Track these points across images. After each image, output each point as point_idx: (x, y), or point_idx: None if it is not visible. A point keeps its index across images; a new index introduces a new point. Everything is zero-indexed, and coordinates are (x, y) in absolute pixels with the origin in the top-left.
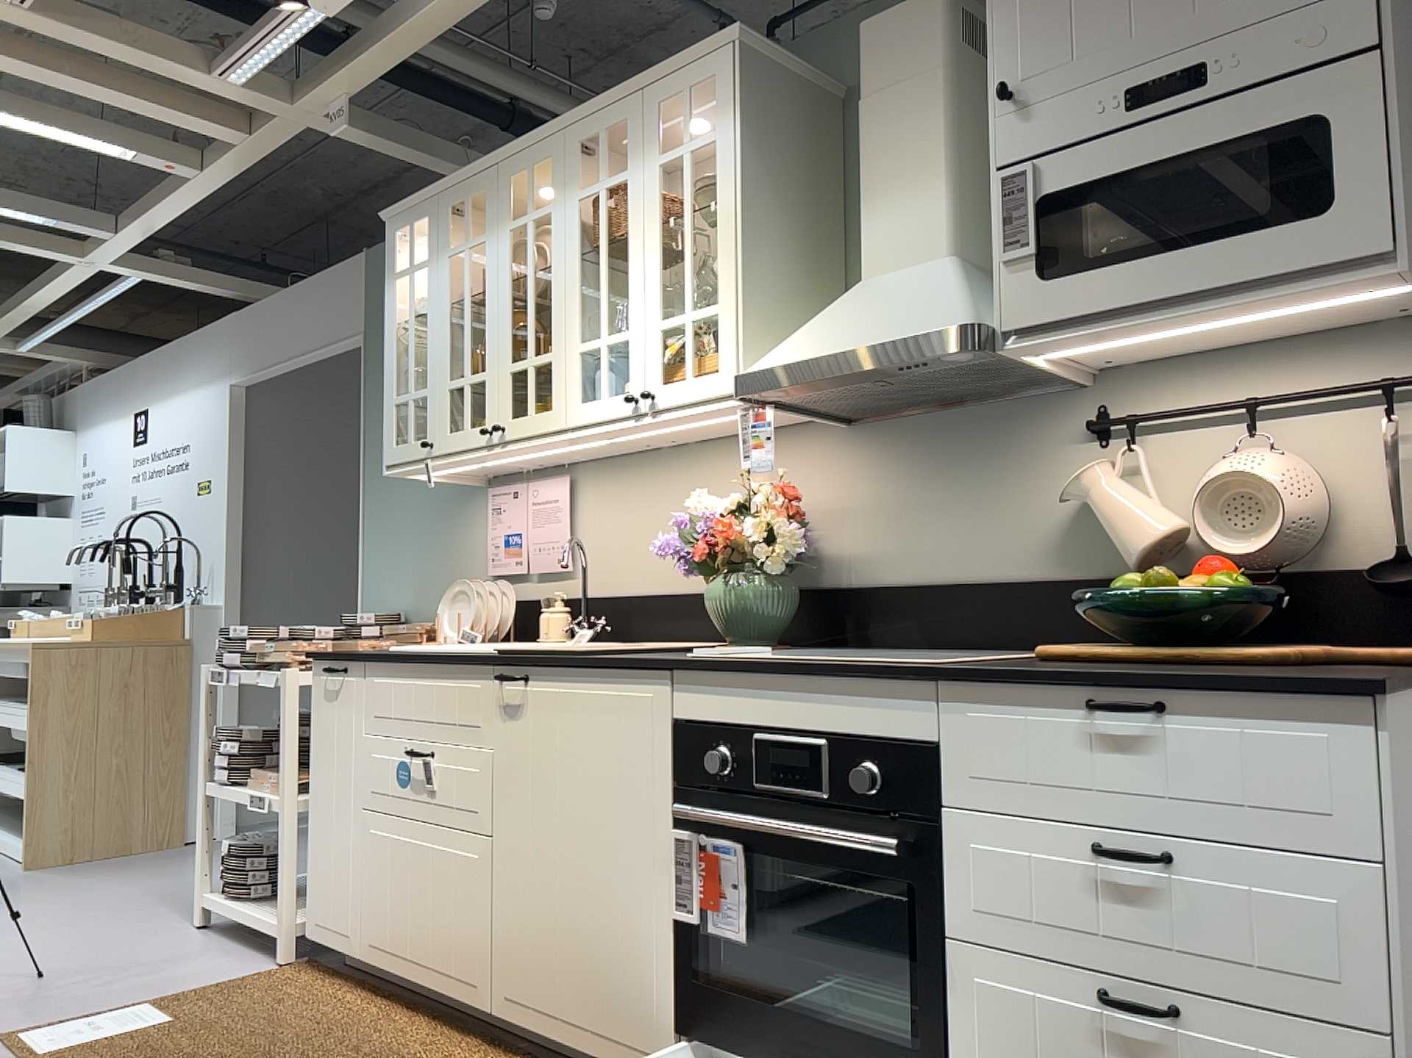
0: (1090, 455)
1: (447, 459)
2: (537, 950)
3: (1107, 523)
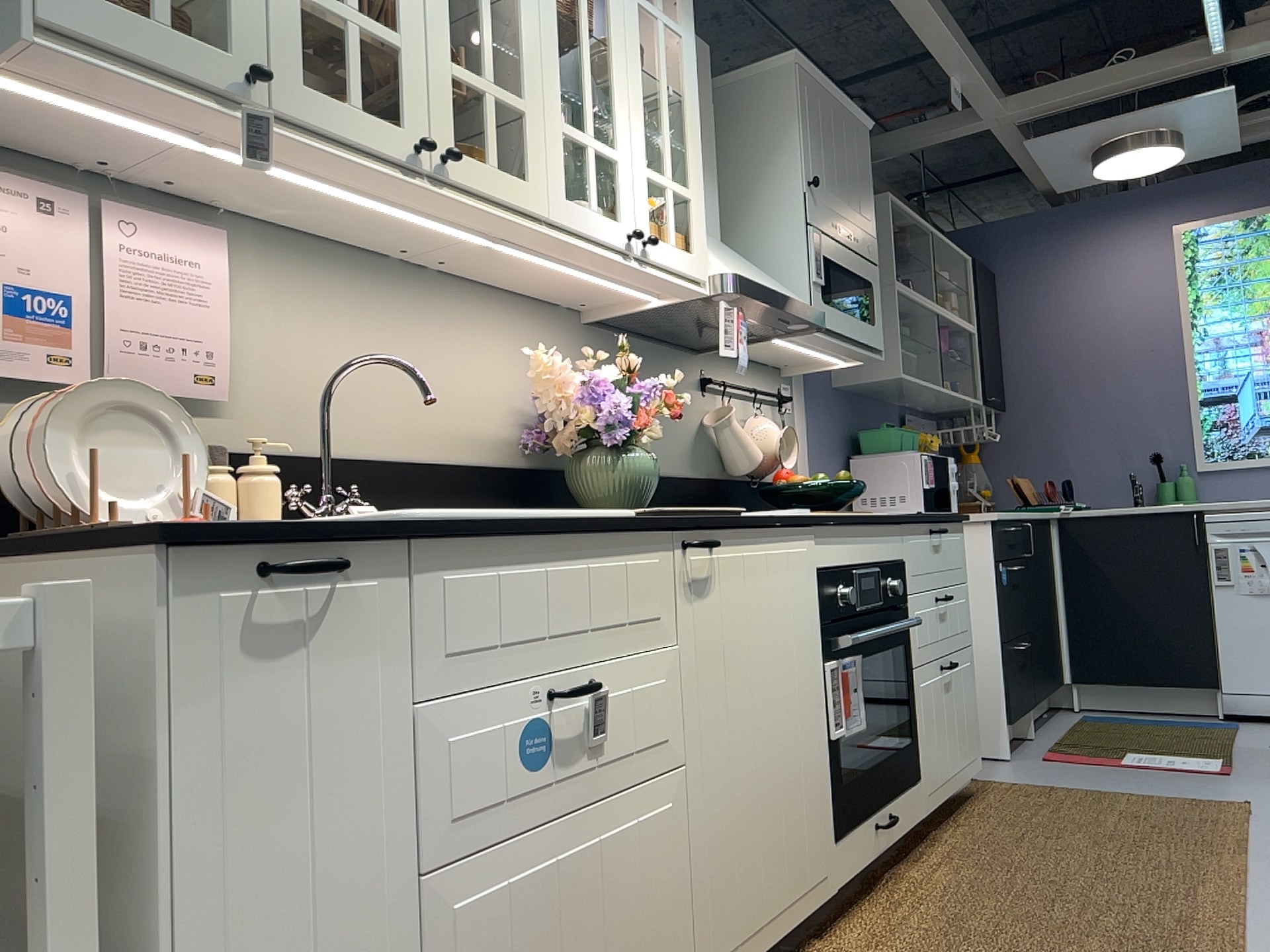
0: (703, 399)
1: (295, 132)
2: (742, 868)
3: (738, 445)
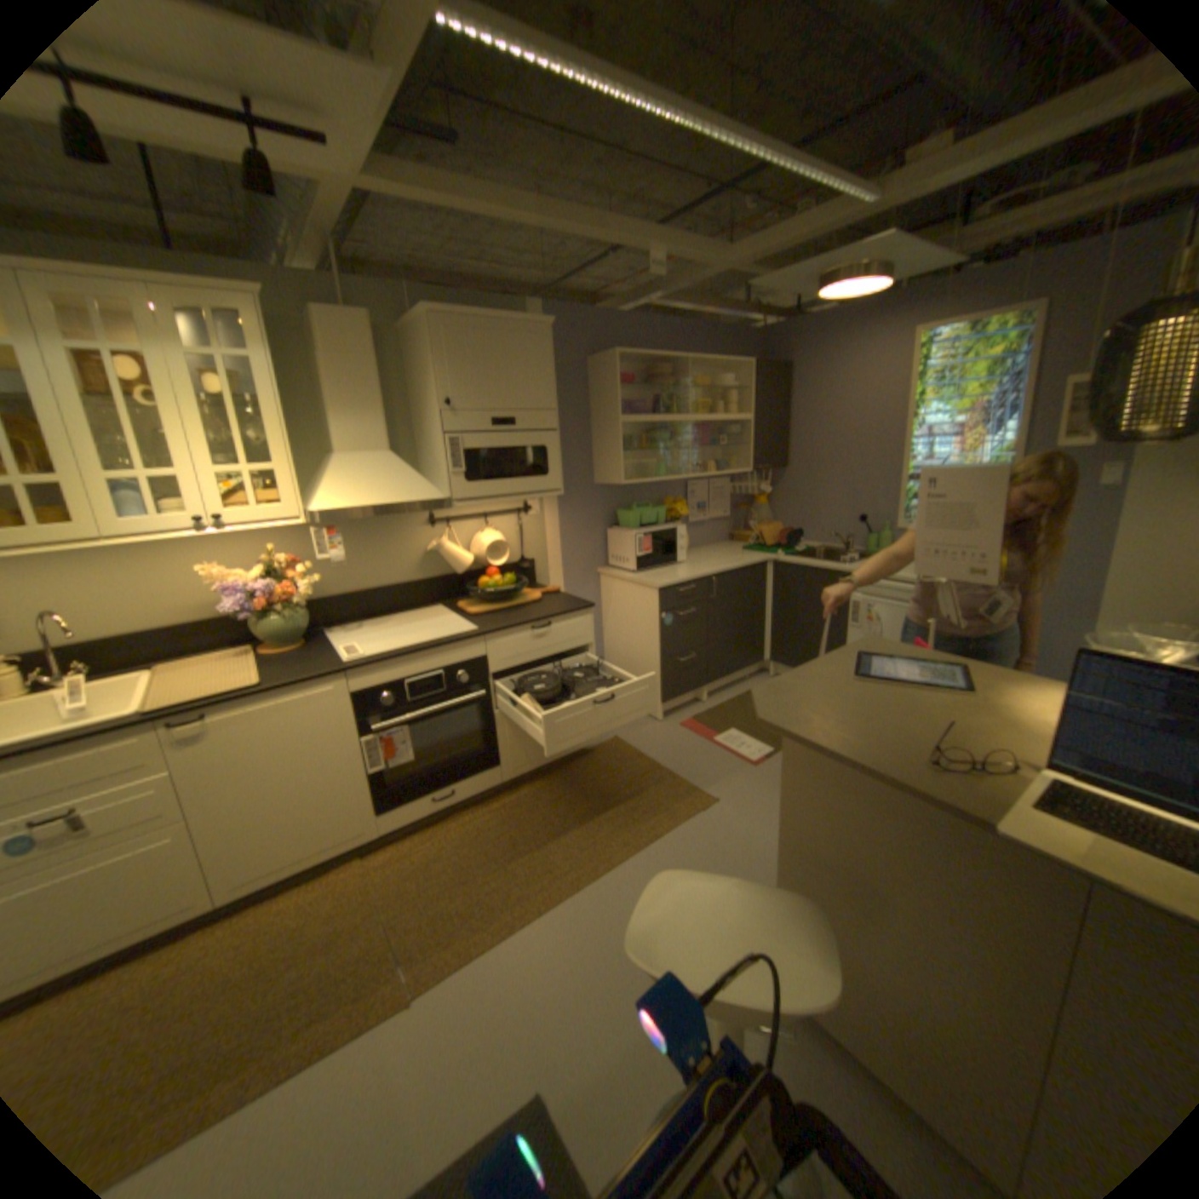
0: (429, 533)
1: None
2: (258, 851)
3: (450, 561)
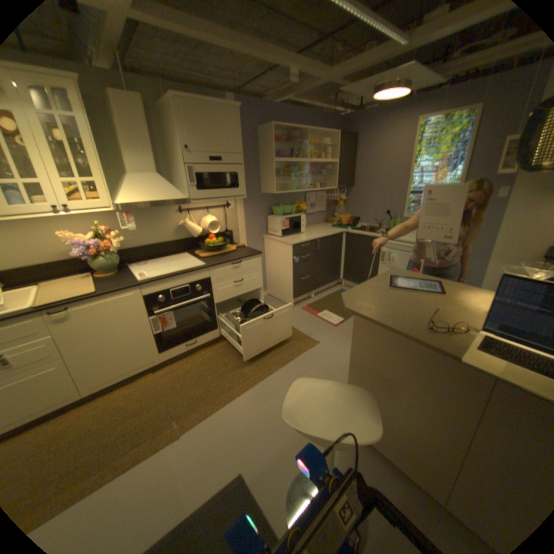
0: (179, 216)
1: None
2: (101, 371)
3: (190, 231)
